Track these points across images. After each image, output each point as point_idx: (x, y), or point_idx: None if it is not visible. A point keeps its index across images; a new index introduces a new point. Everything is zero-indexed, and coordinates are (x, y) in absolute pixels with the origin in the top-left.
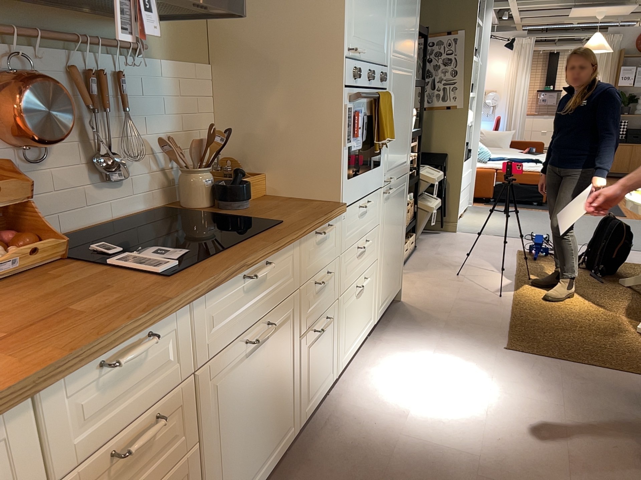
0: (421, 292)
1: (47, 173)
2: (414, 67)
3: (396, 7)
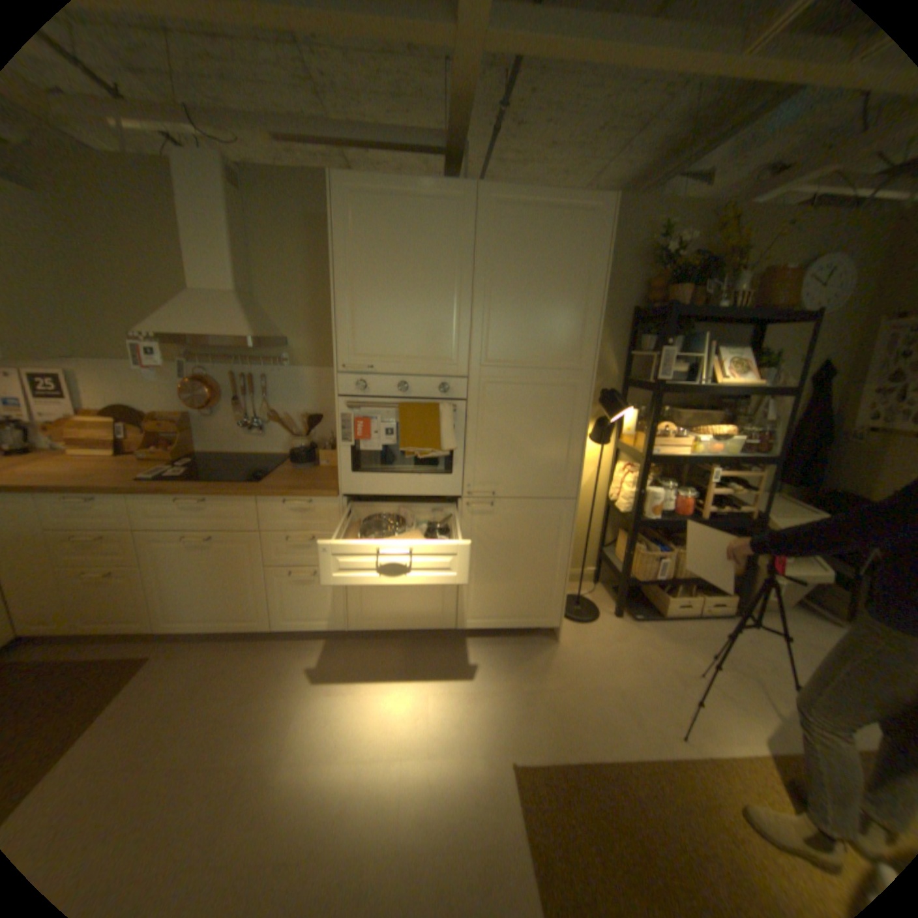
0: (599, 653)
1: (216, 423)
2: (579, 375)
3: (486, 314)
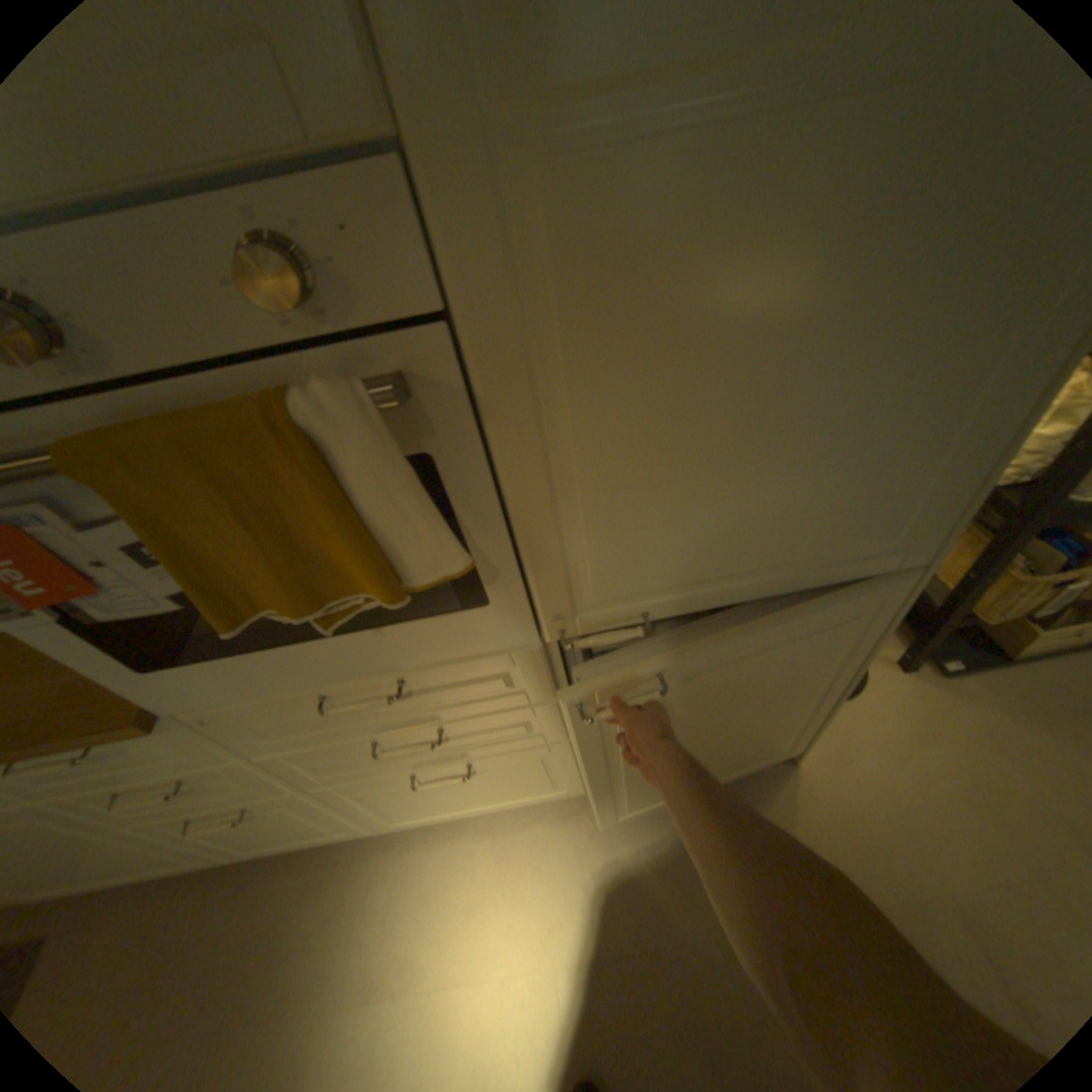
0: (889, 787)
1: None
2: None
3: None
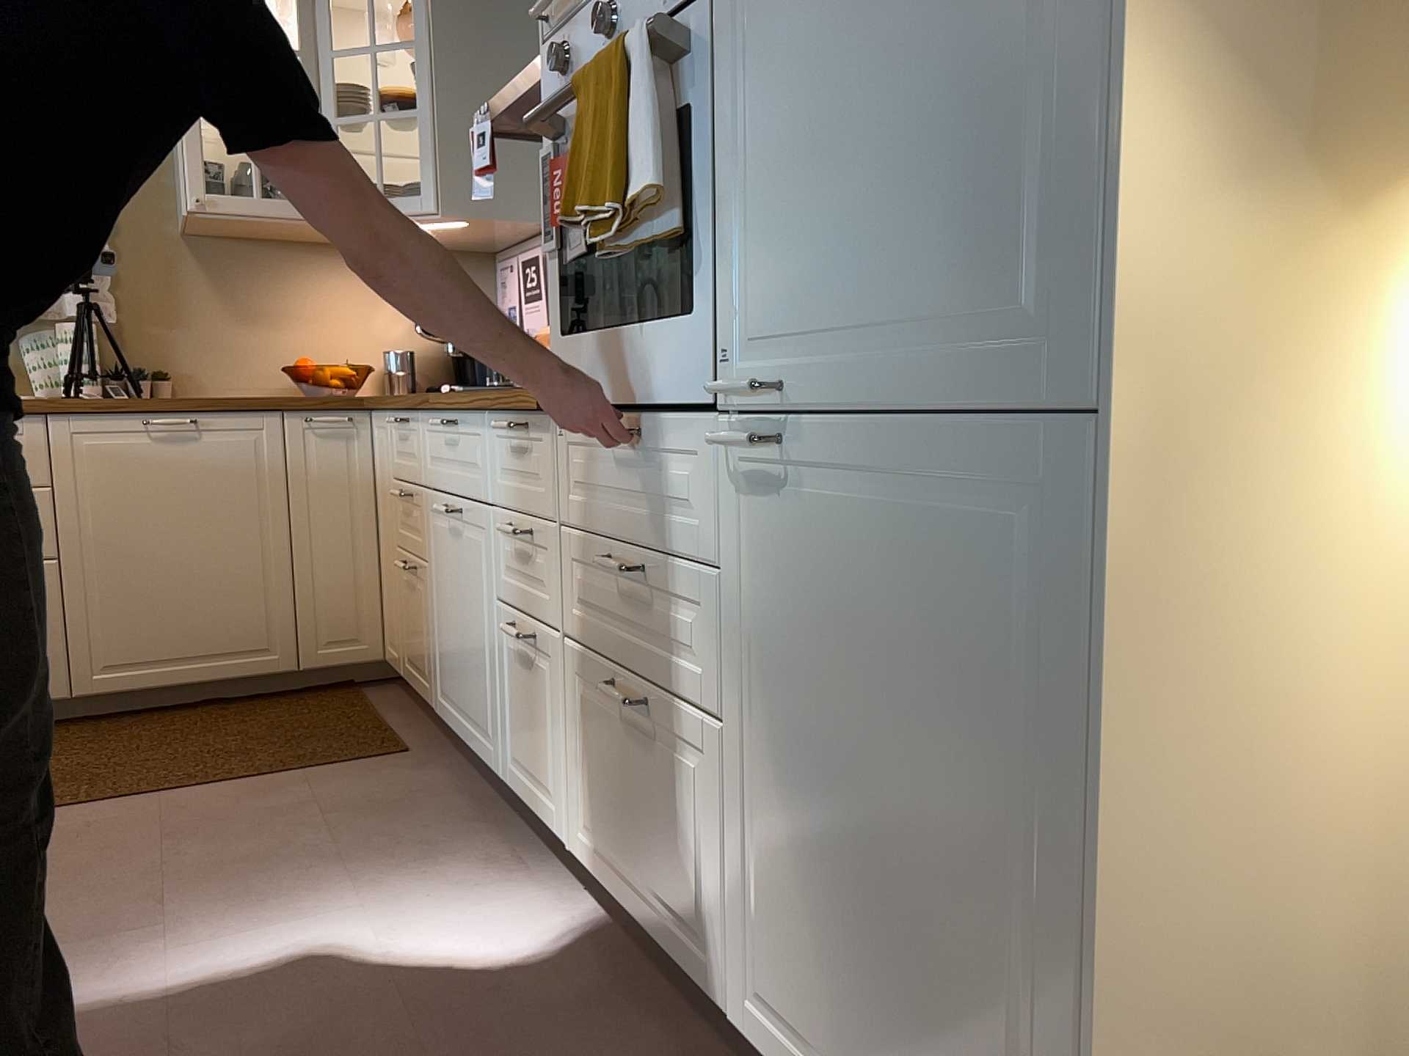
0: None
1: None
2: None
3: None
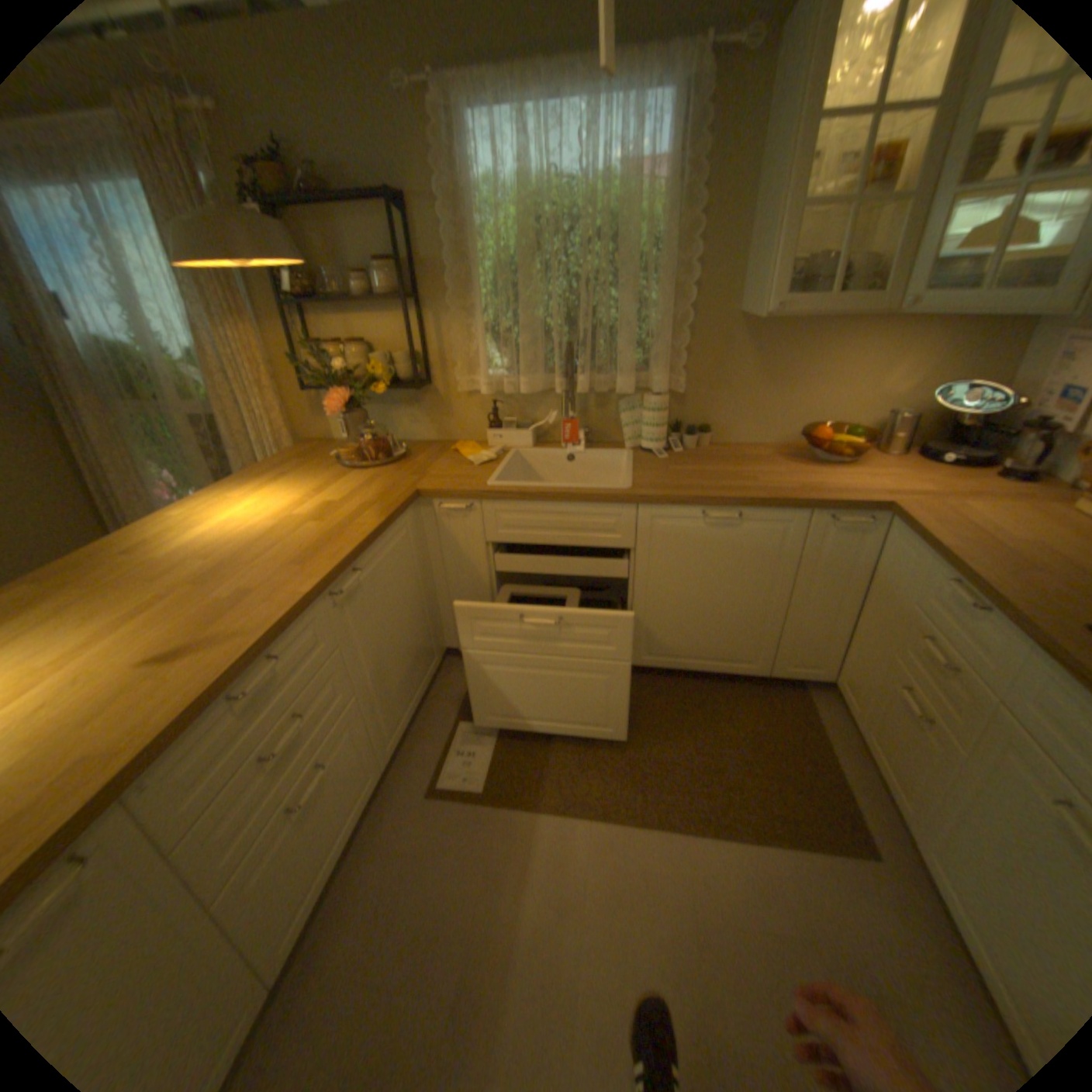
0: None
1: None
2: None
3: None
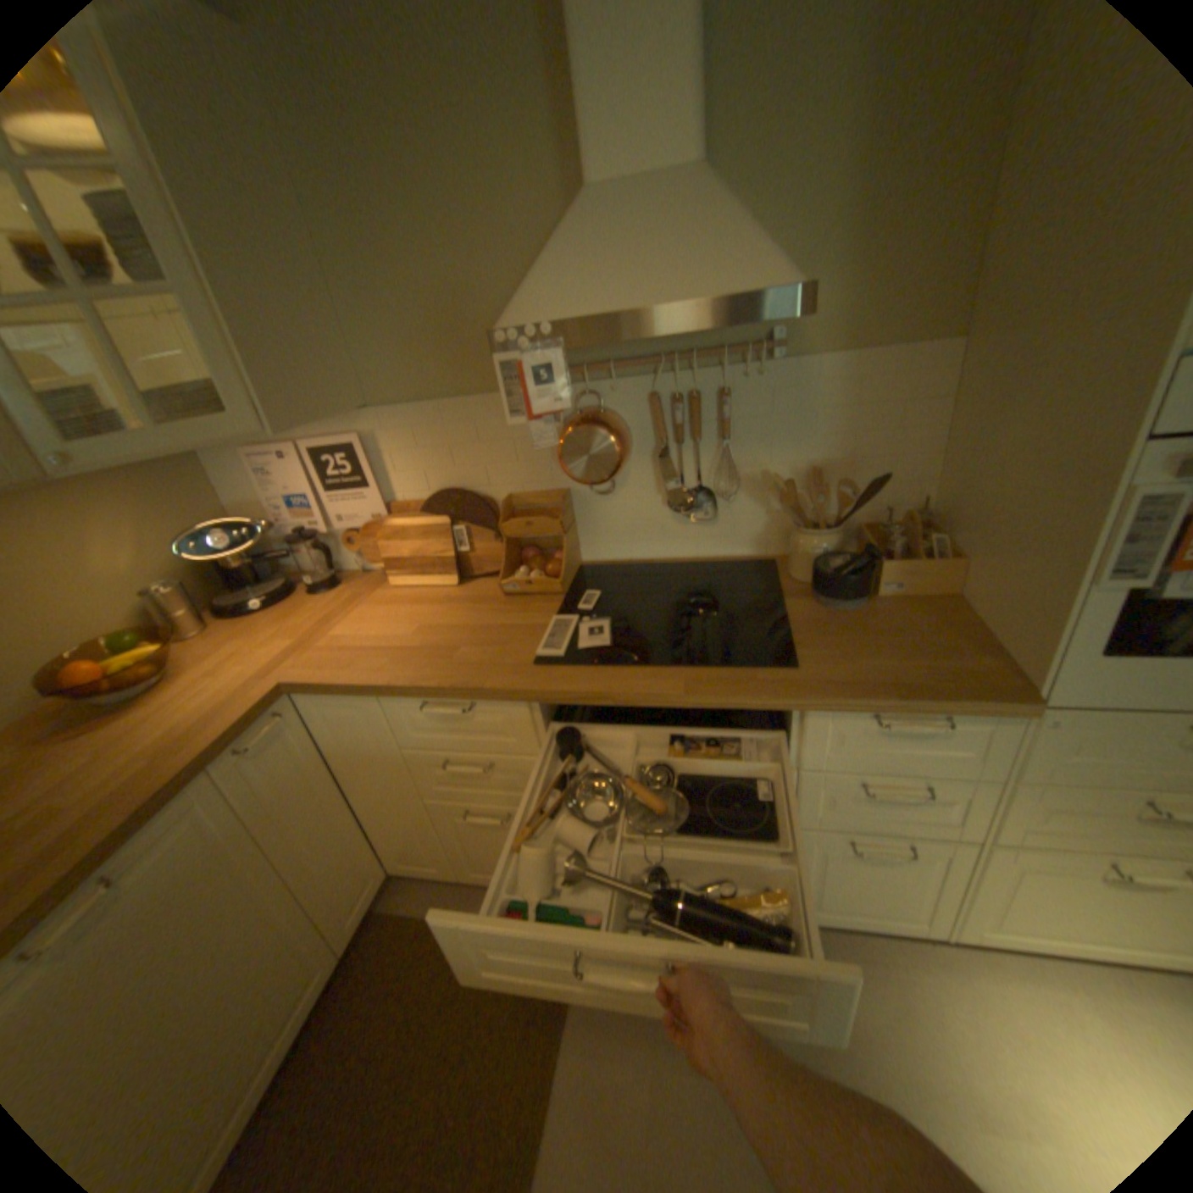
0: None
1: (619, 503)
2: None
3: None
